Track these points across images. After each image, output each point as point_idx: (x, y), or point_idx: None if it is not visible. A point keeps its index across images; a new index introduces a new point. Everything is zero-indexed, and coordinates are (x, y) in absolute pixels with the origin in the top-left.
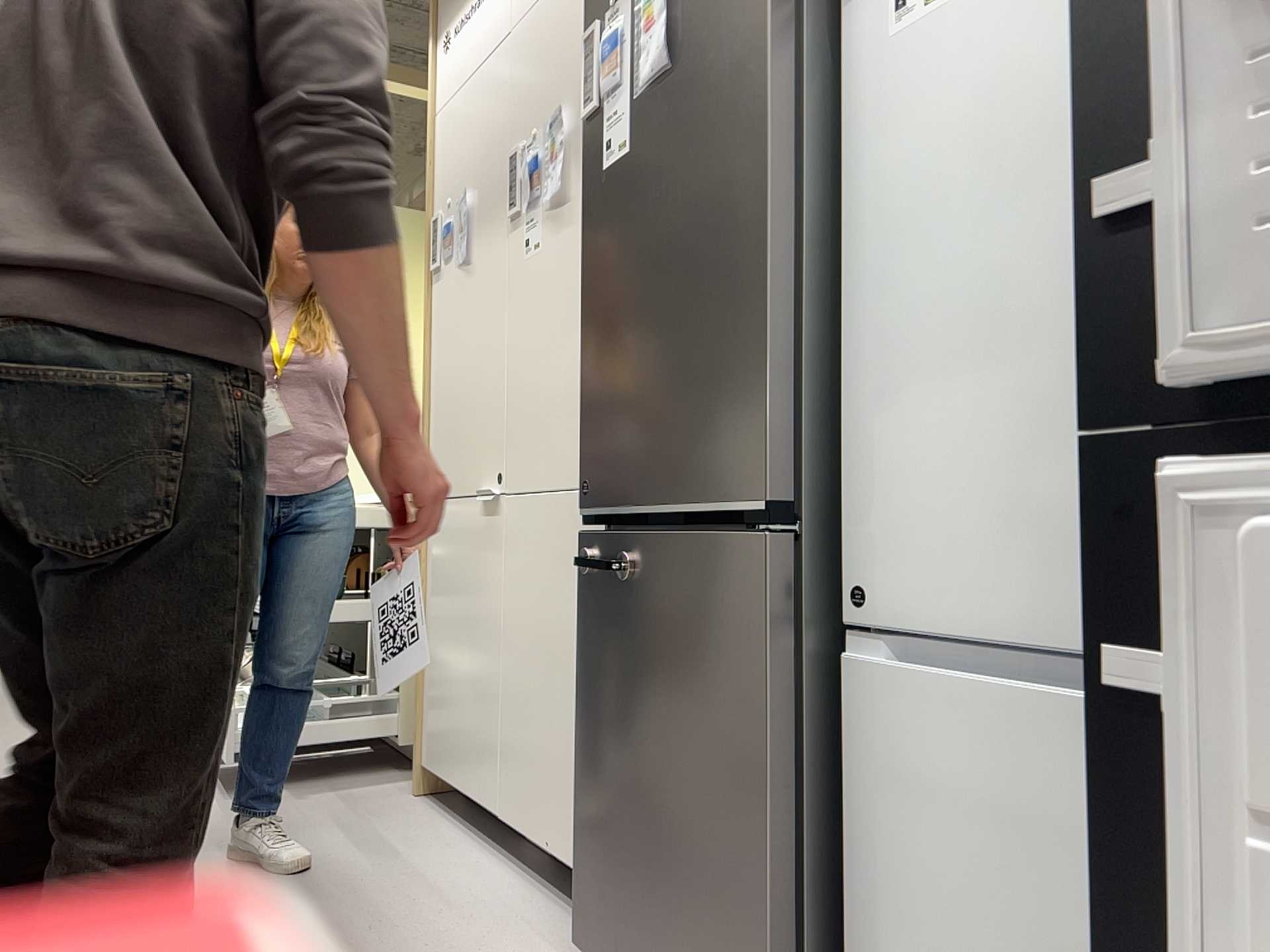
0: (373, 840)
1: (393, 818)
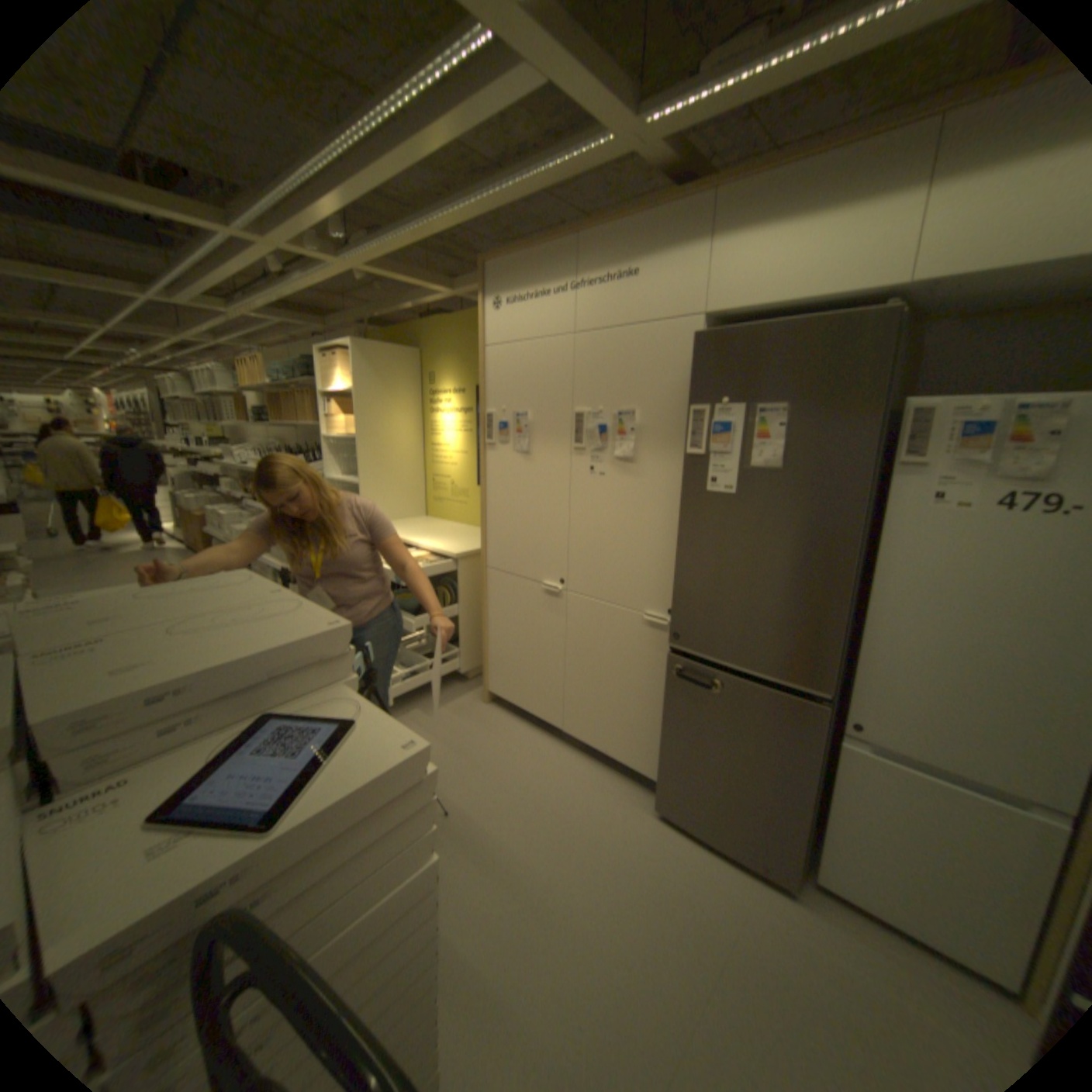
0: (496, 743)
1: (490, 724)
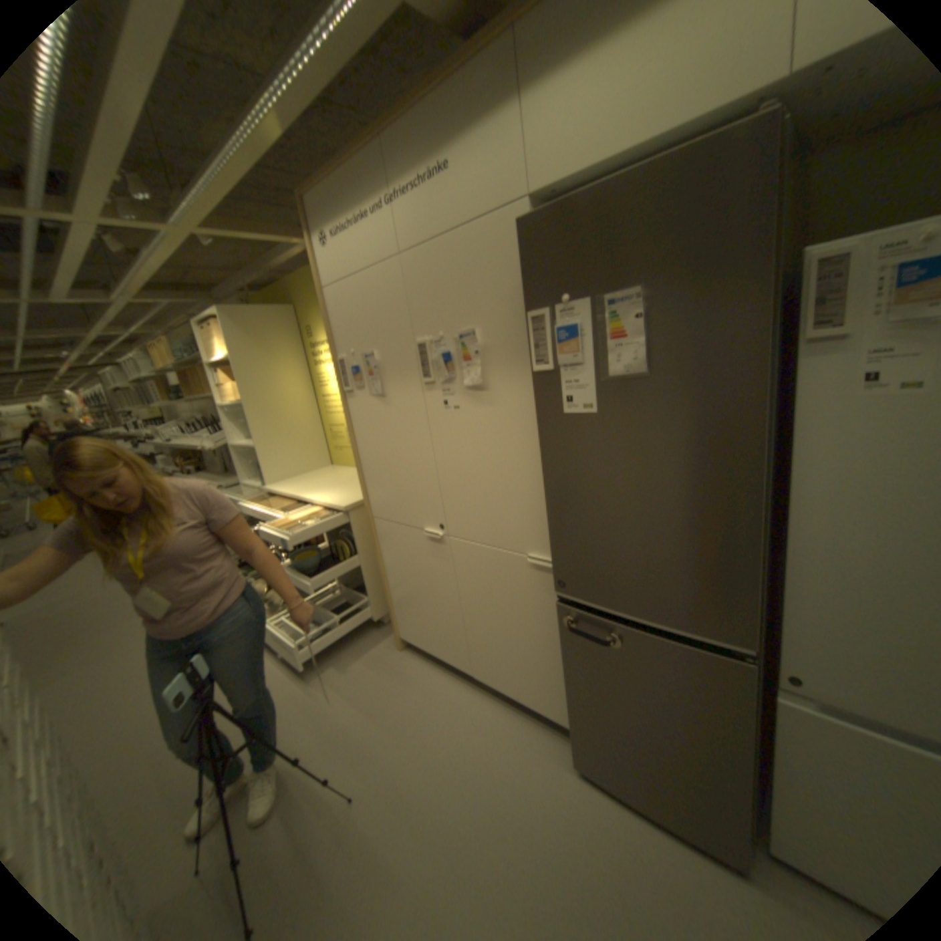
0: (407, 698)
1: (402, 675)
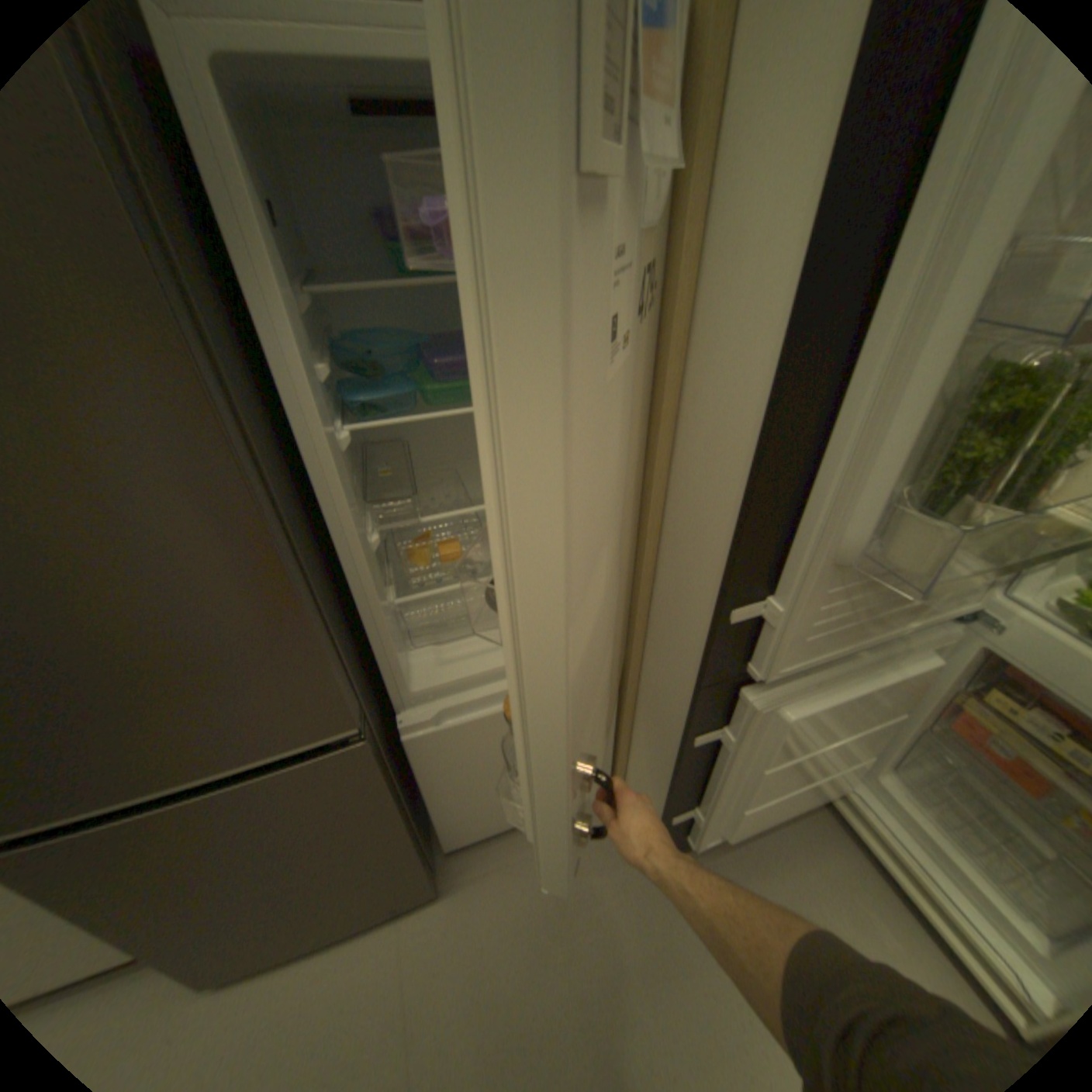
0: None
1: None
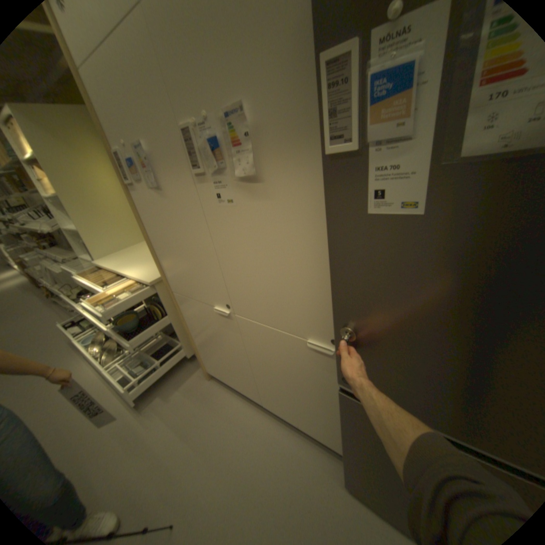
0: (214, 423)
1: (210, 402)
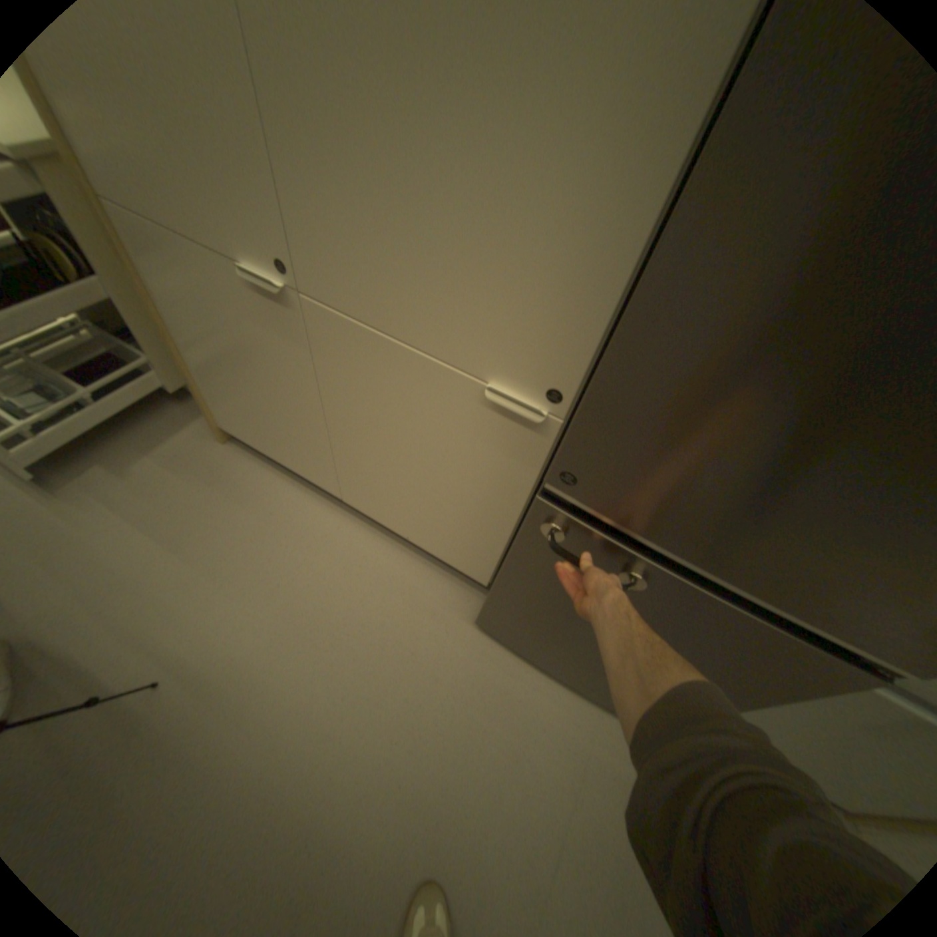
0: (239, 521)
1: (229, 483)
